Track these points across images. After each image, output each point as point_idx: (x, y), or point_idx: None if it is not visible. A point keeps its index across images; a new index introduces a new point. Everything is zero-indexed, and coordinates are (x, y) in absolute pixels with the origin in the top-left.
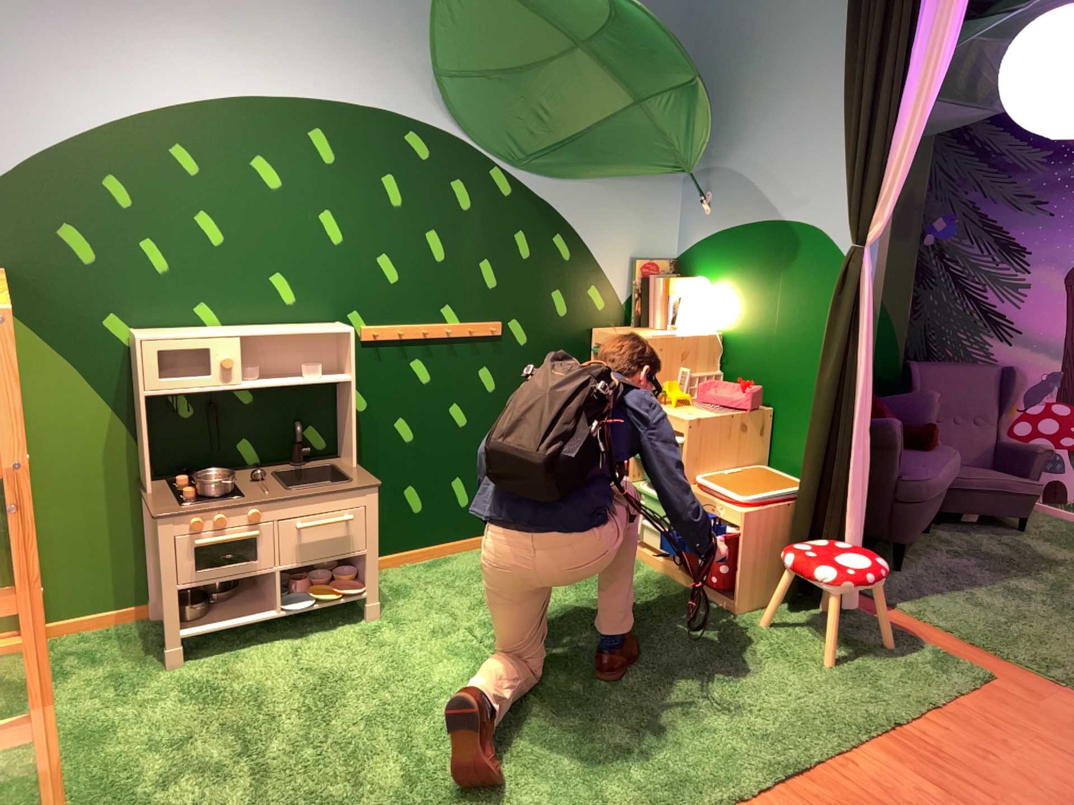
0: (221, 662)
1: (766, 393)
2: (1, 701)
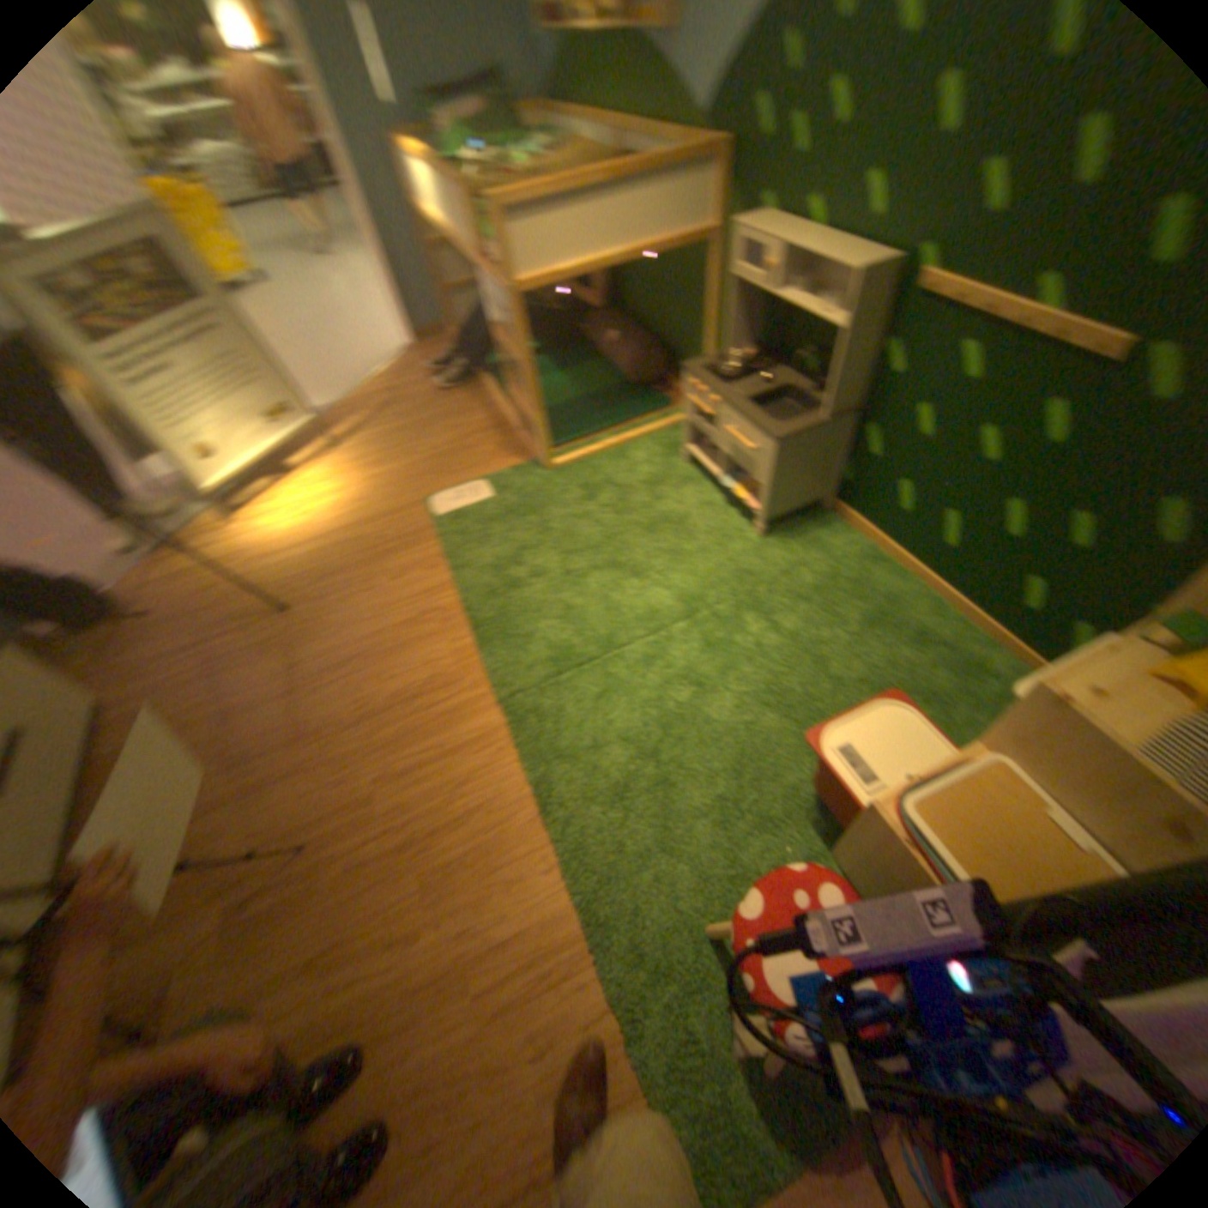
0: (682, 479)
1: None
2: (645, 421)
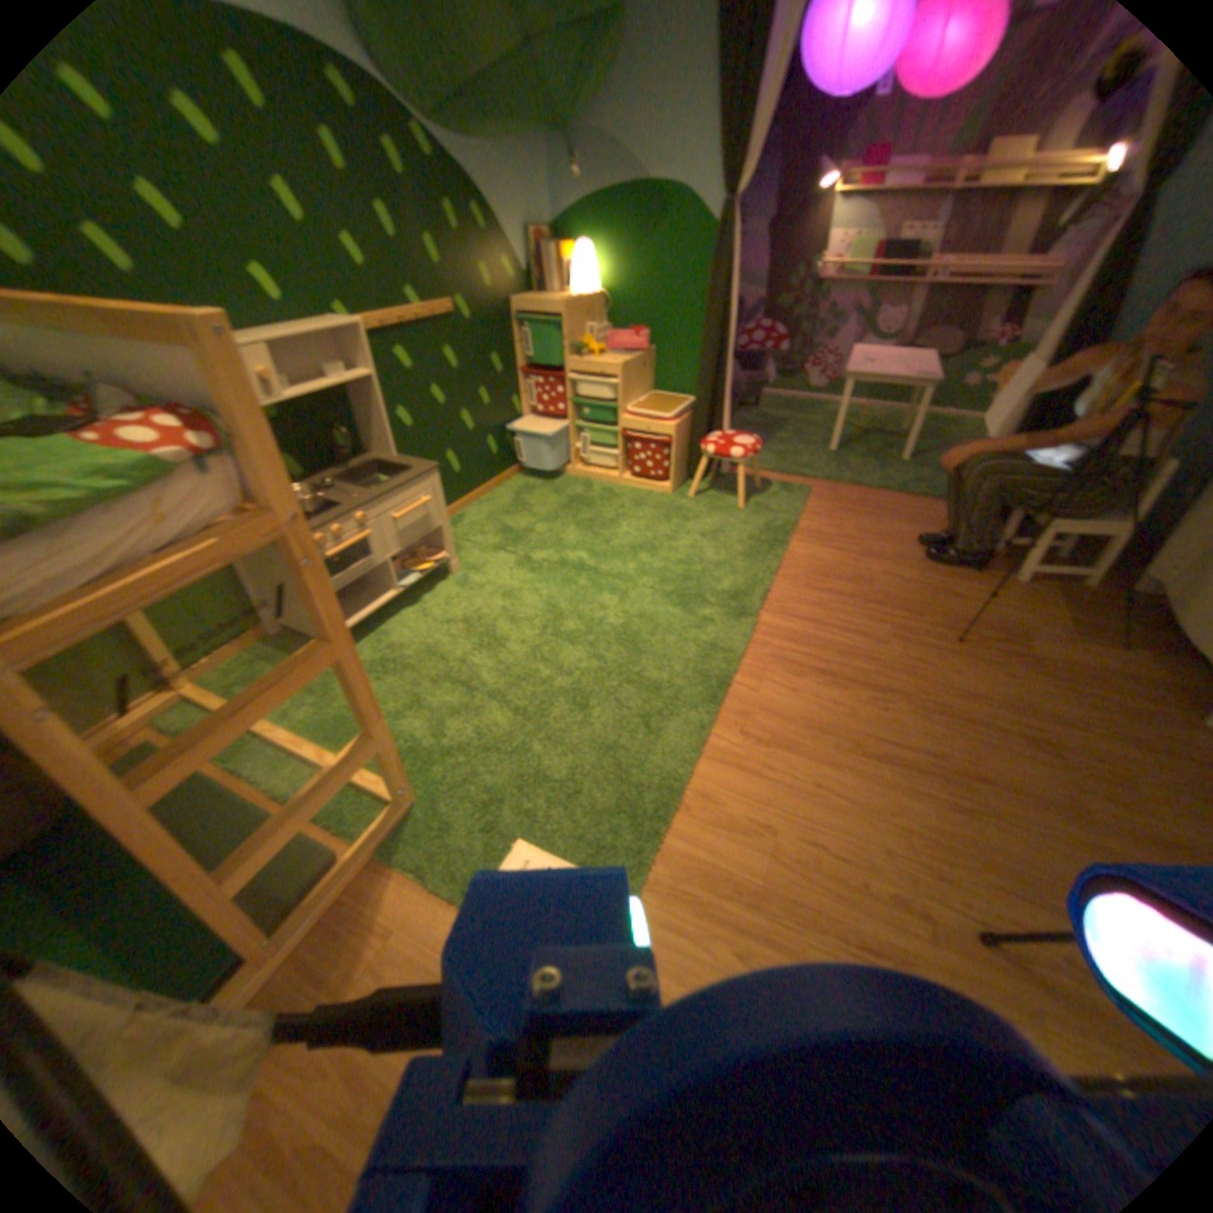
0: (368, 647)
1: (647, 334)
2: None
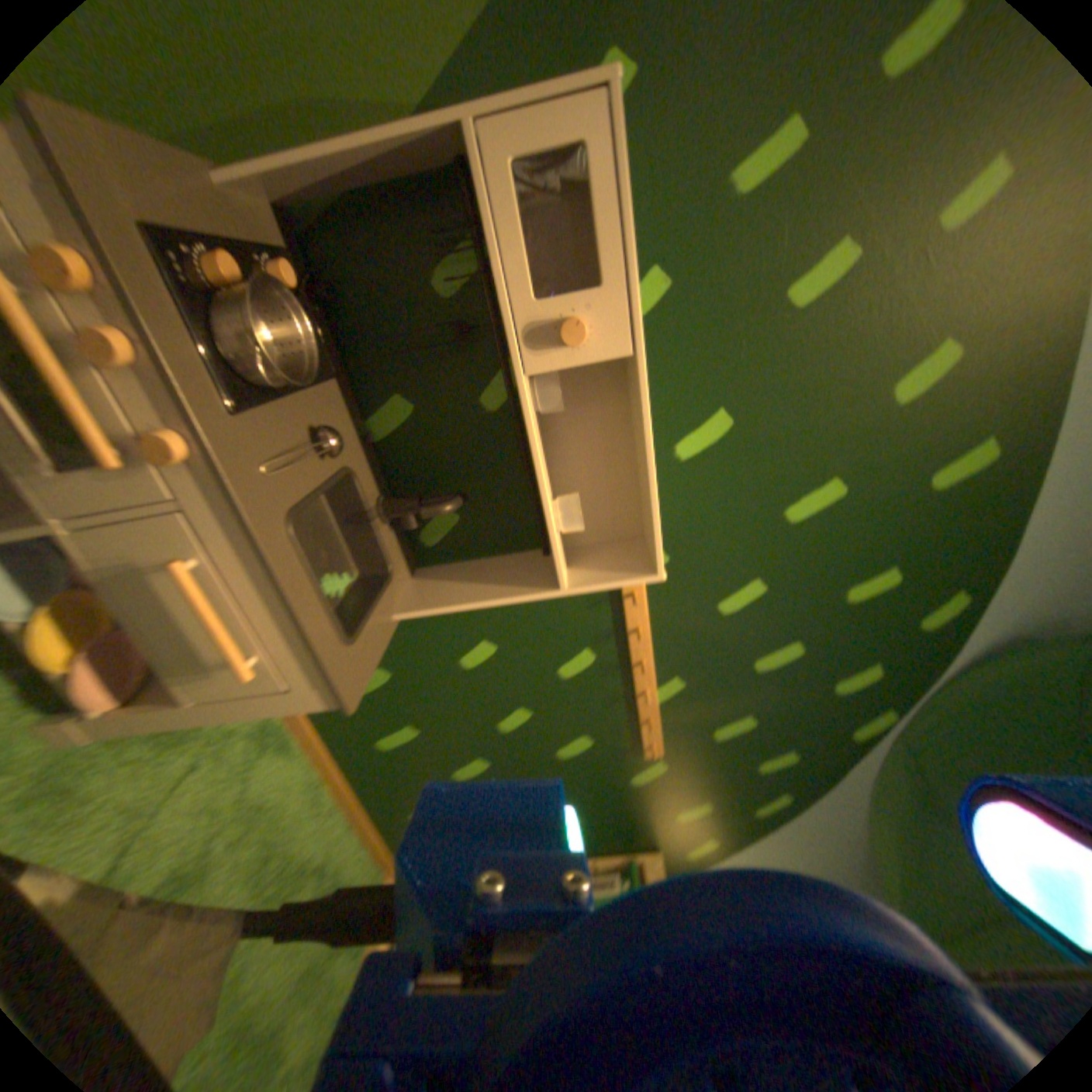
0: None
1: None
2: None
